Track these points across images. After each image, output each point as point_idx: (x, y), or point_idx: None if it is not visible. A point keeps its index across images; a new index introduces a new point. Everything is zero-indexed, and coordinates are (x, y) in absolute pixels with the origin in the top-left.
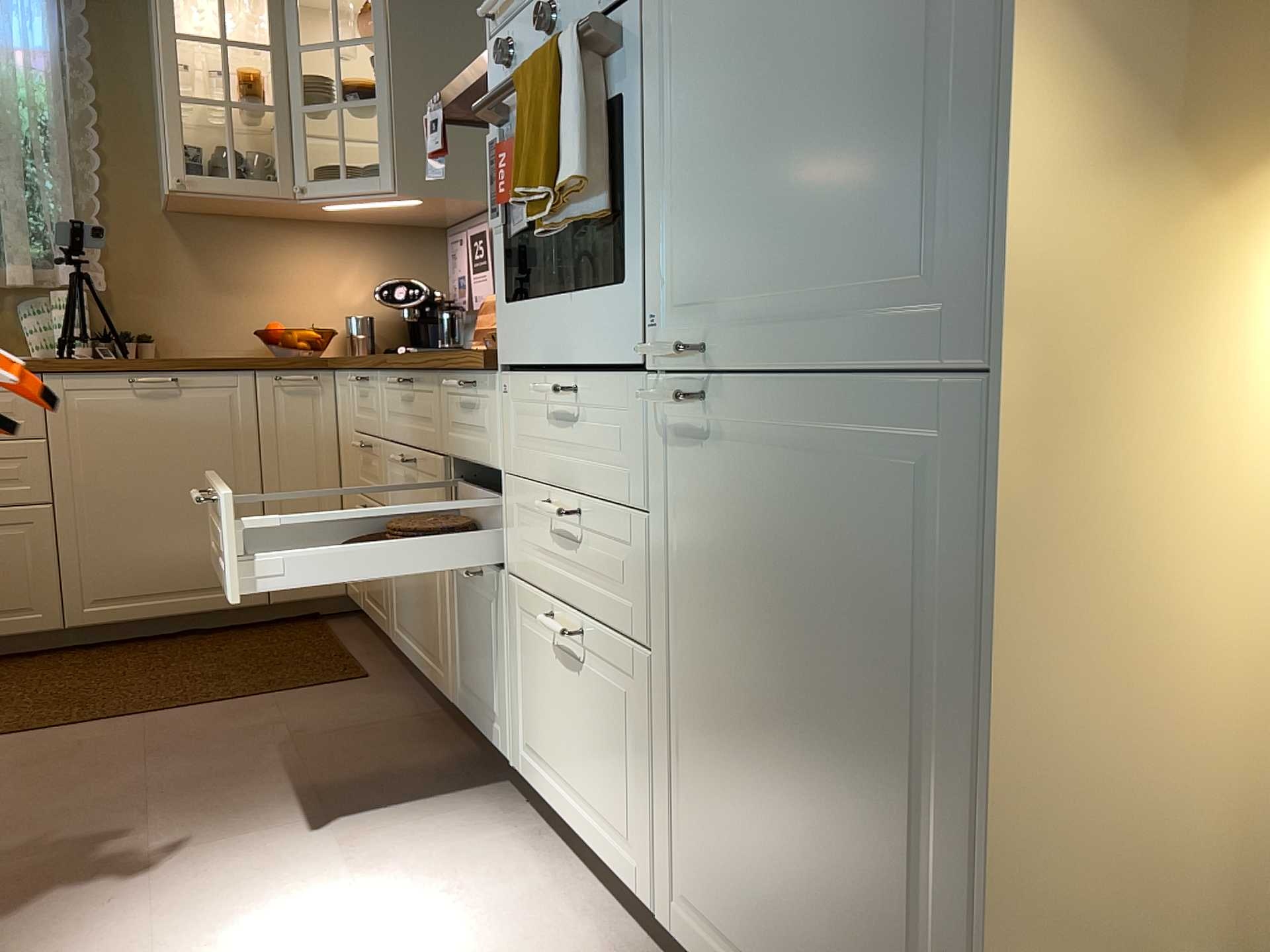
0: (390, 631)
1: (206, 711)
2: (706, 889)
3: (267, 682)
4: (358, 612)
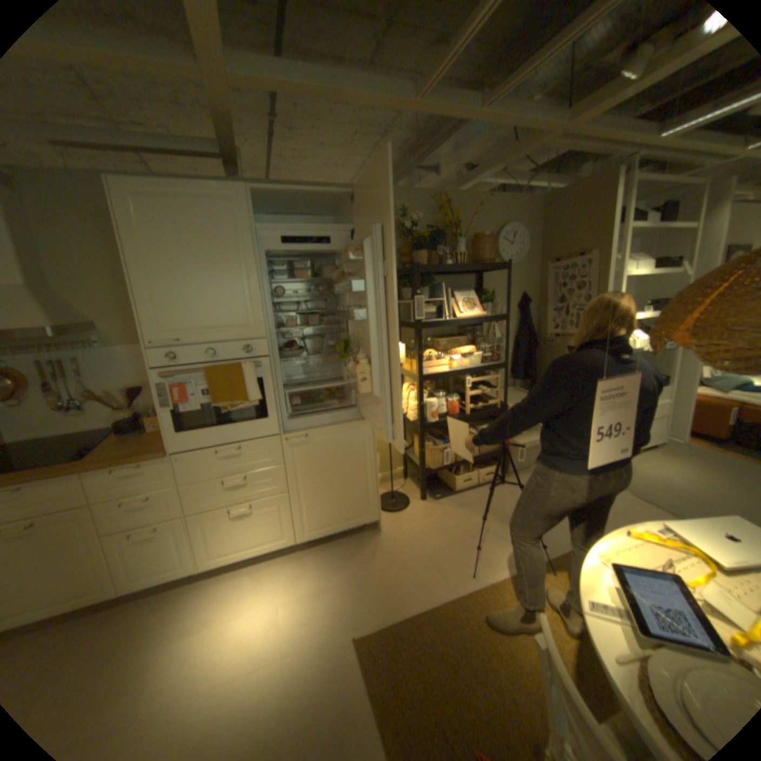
0: None
1: None
2: (311, 523)
3: None
4: None
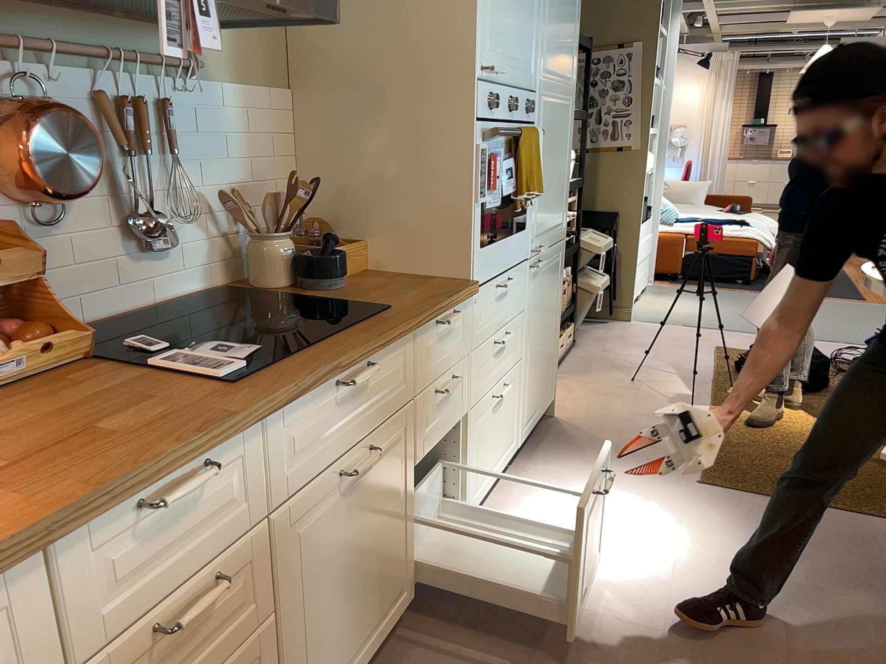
0: None
1: None
2: (529, 409)
3: None
4: None
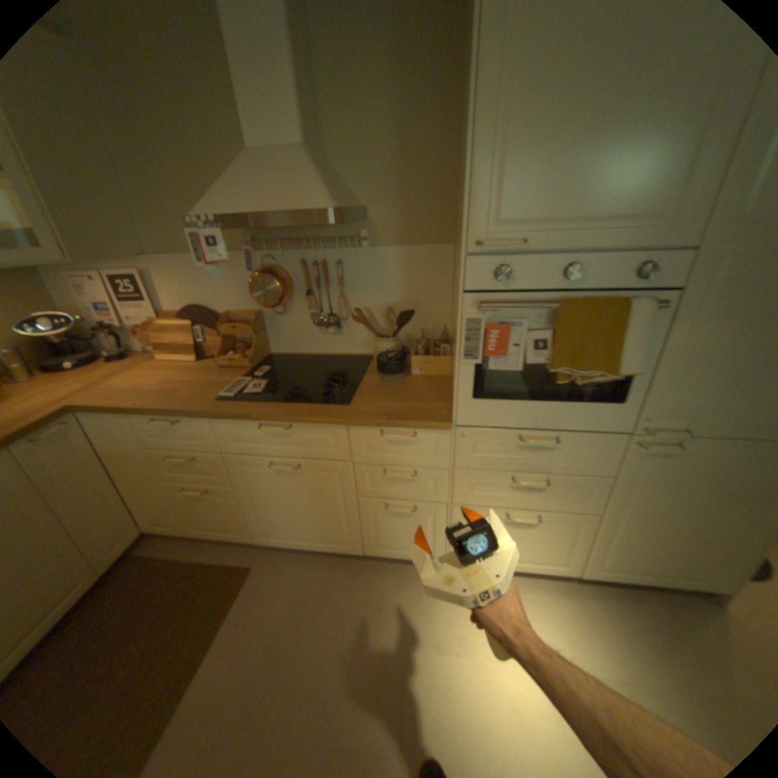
0: (249, 541)
1: (208, 671)
2: (619, 564)
3: (202, 621)
4: (142, 535)
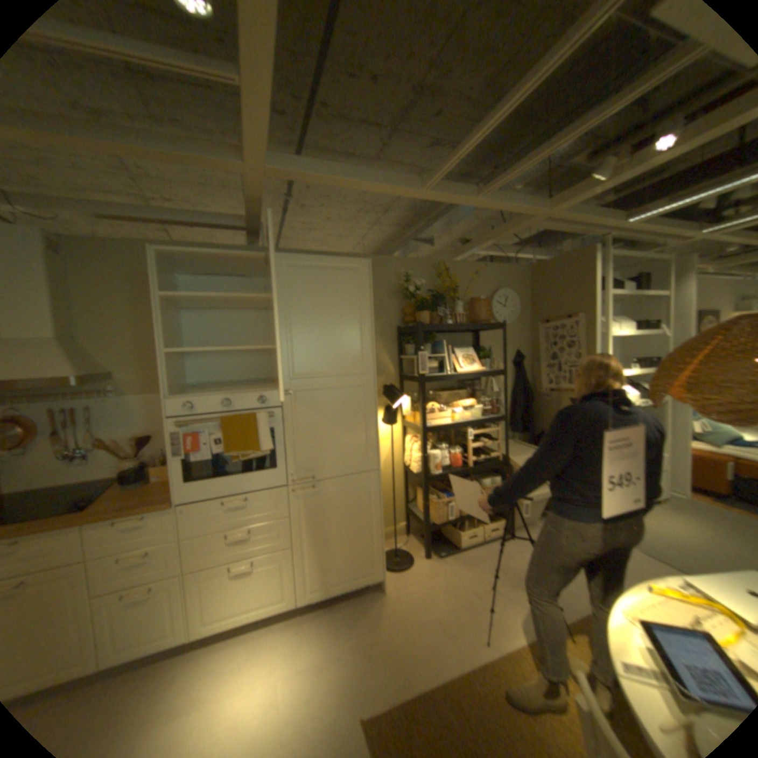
0: None
1: None
2: (314, 584)
3: None
4: None
